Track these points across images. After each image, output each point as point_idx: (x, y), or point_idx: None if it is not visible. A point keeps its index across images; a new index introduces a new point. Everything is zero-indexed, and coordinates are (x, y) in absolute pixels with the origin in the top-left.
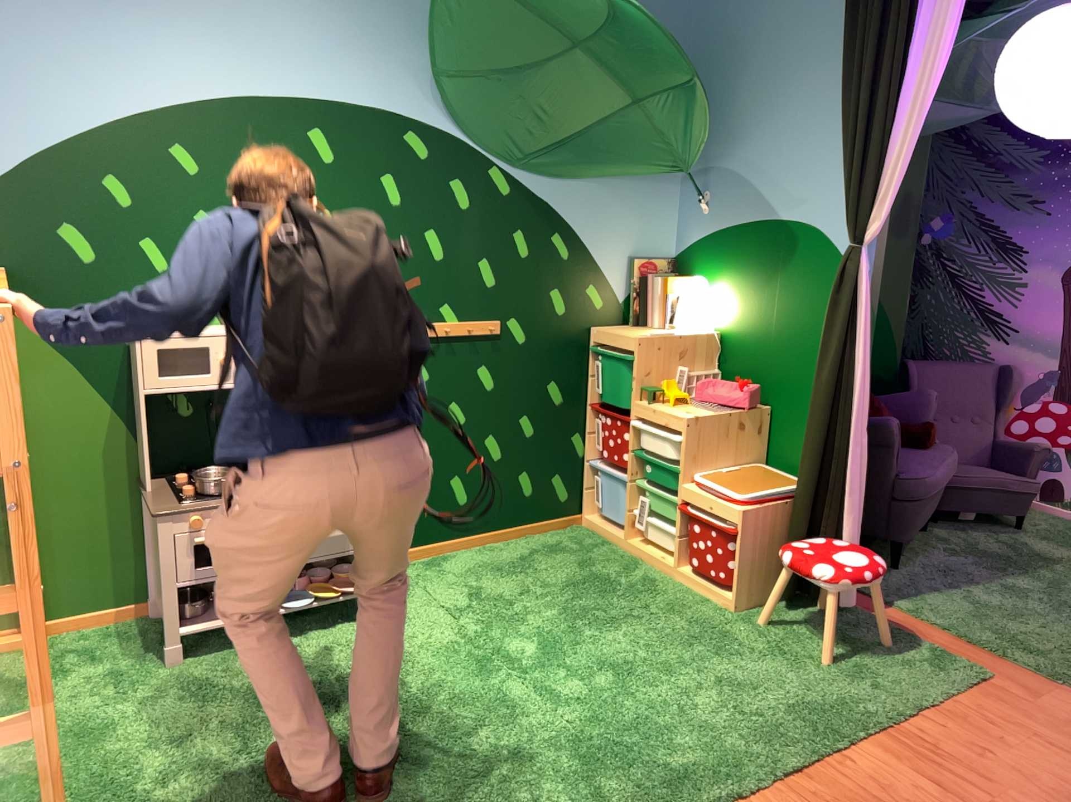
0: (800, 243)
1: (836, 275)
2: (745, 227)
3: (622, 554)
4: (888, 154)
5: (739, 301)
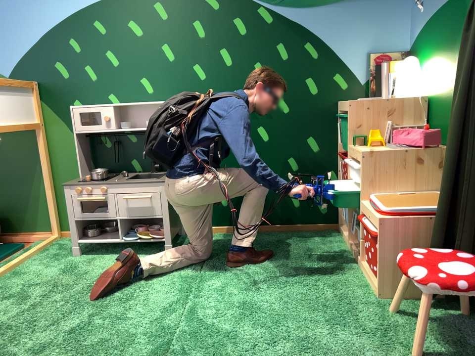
0: None
1: None
2: (443, 5)
3: (342, 251)
4: None
5: (440, 66)
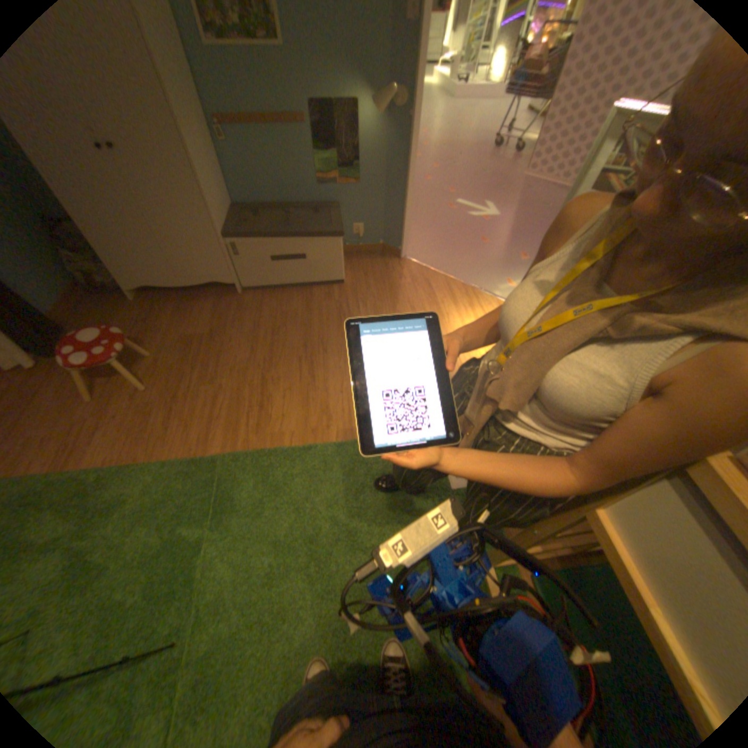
0: None
1: None
2: None
3: None
4: None
5: None
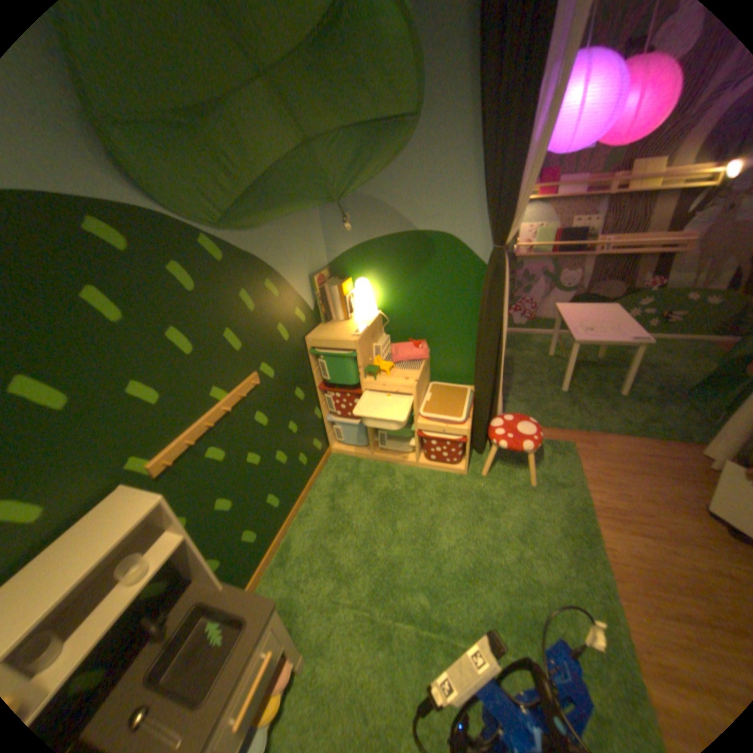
0: (443, 243)
1: (496, 267)
2: (393, 235)
3: (379, 466)
4: (525, 171)
5: (396, 288)
